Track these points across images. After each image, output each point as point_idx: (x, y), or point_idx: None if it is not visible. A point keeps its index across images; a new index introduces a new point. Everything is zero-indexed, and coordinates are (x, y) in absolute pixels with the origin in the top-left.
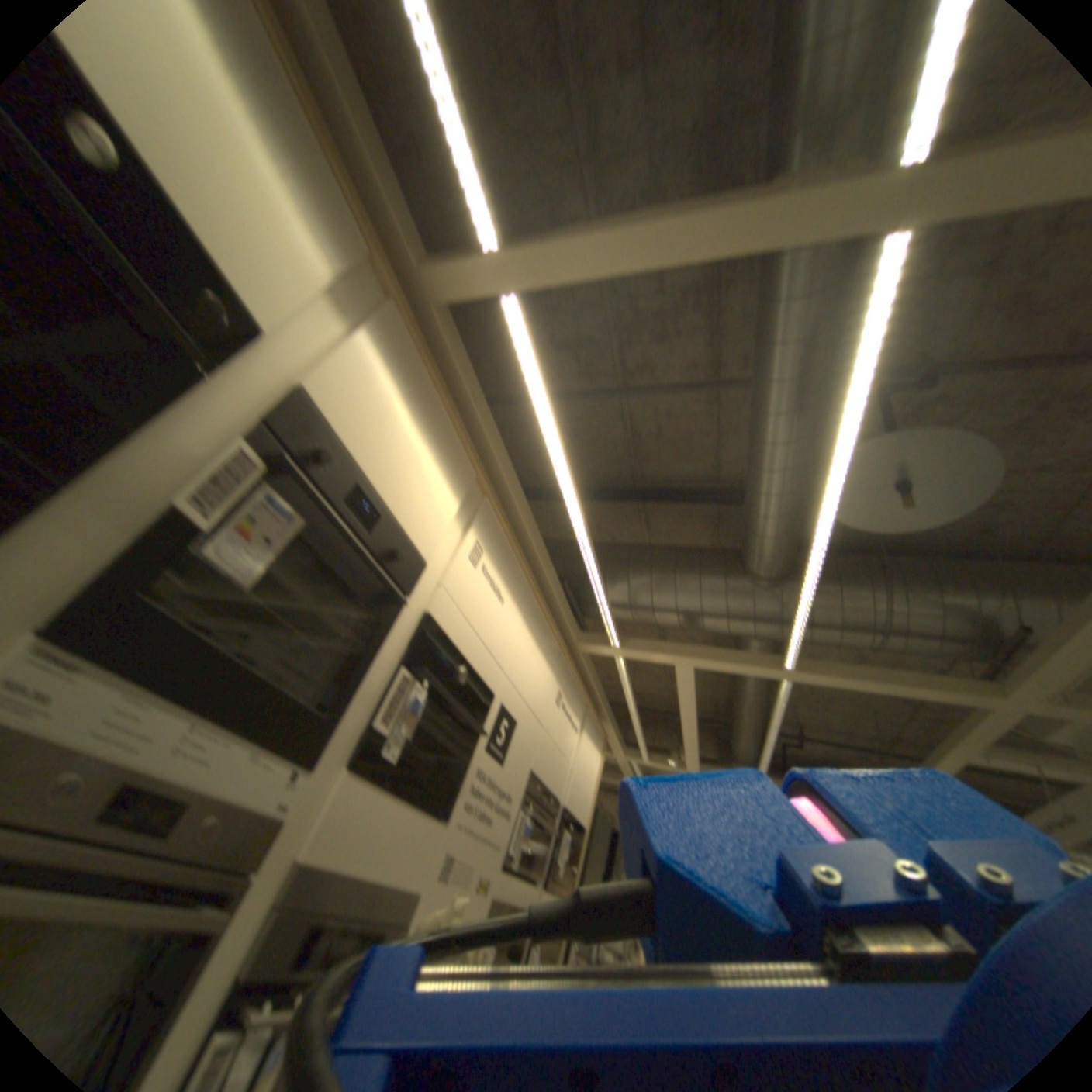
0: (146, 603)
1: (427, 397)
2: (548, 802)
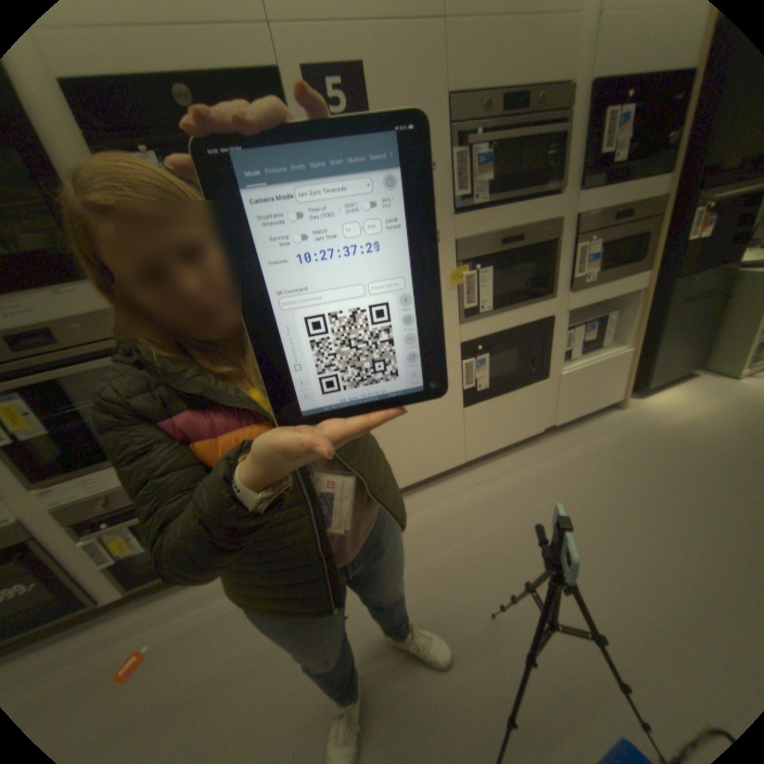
0: None
1: None
2: (527, 99)
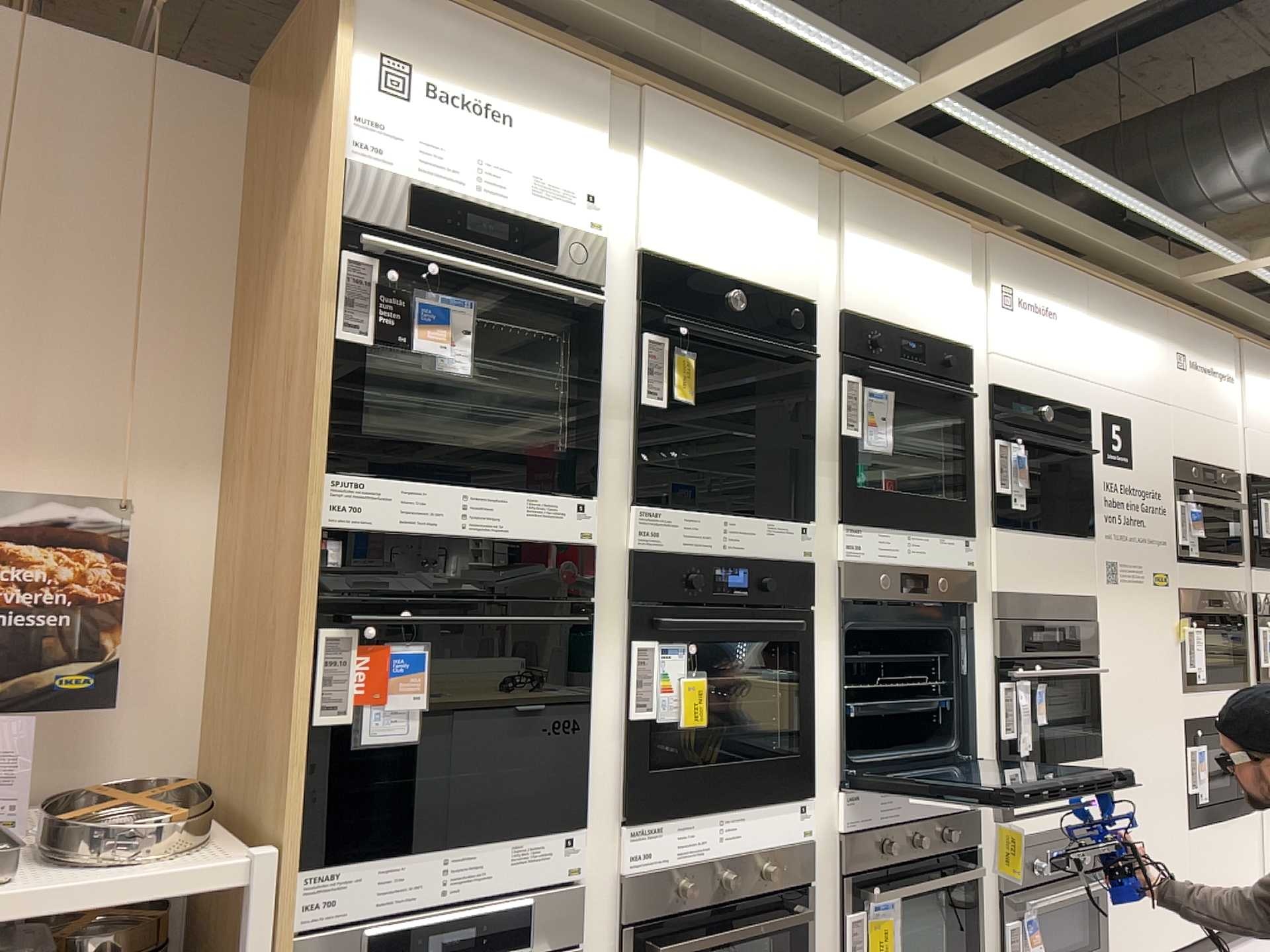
0: (858, 485)
1: (900, 208)
2: (1212, 476)
